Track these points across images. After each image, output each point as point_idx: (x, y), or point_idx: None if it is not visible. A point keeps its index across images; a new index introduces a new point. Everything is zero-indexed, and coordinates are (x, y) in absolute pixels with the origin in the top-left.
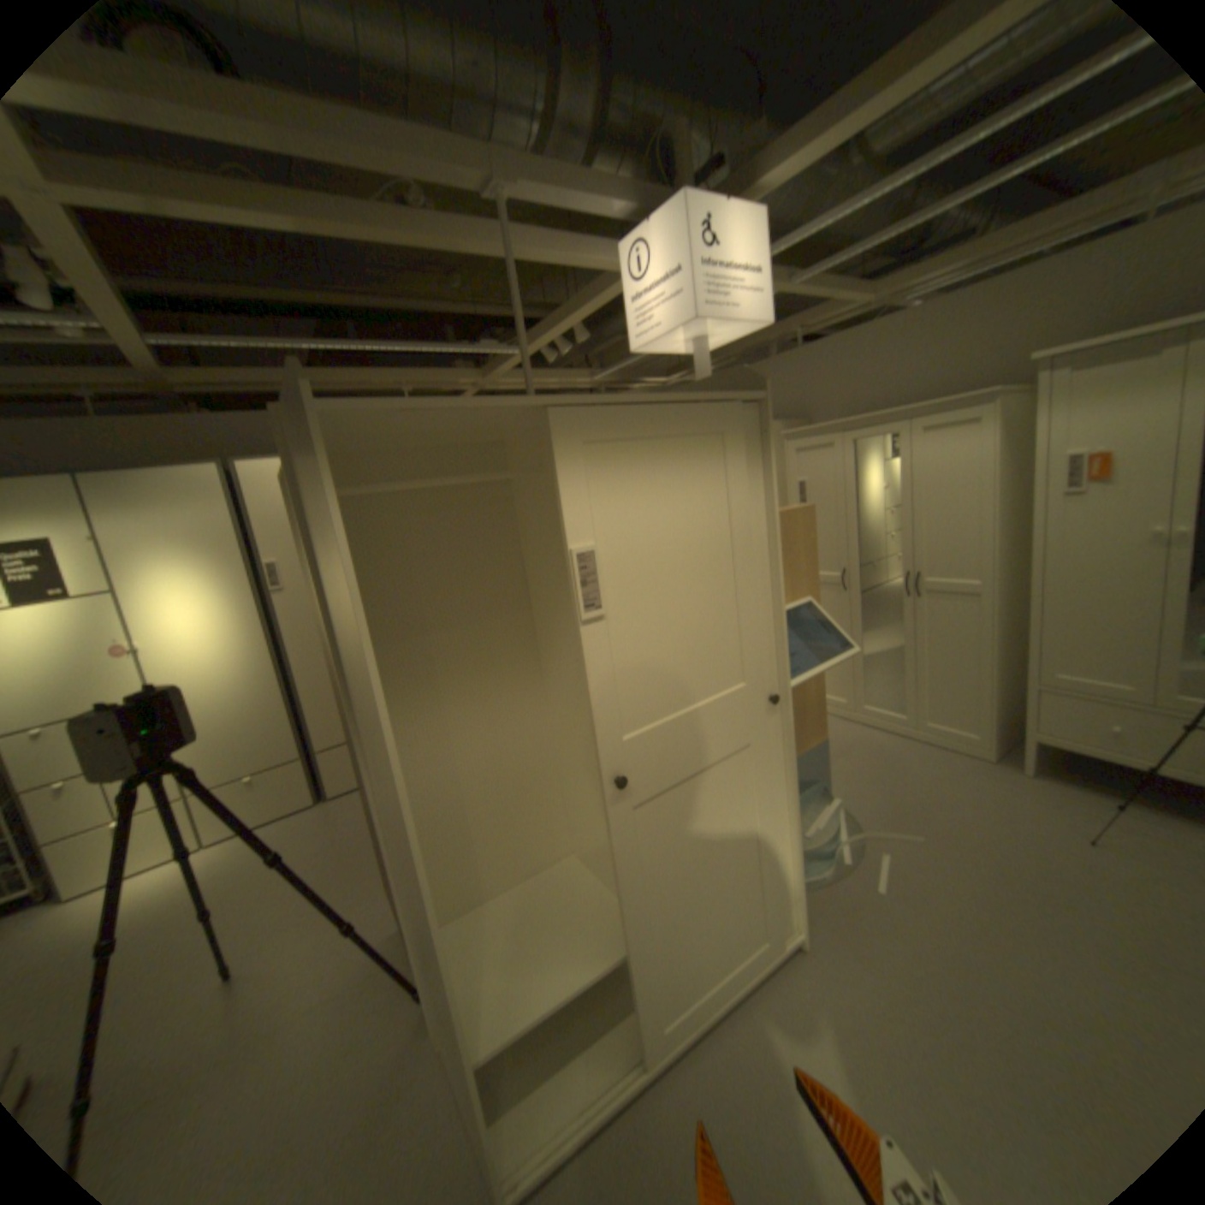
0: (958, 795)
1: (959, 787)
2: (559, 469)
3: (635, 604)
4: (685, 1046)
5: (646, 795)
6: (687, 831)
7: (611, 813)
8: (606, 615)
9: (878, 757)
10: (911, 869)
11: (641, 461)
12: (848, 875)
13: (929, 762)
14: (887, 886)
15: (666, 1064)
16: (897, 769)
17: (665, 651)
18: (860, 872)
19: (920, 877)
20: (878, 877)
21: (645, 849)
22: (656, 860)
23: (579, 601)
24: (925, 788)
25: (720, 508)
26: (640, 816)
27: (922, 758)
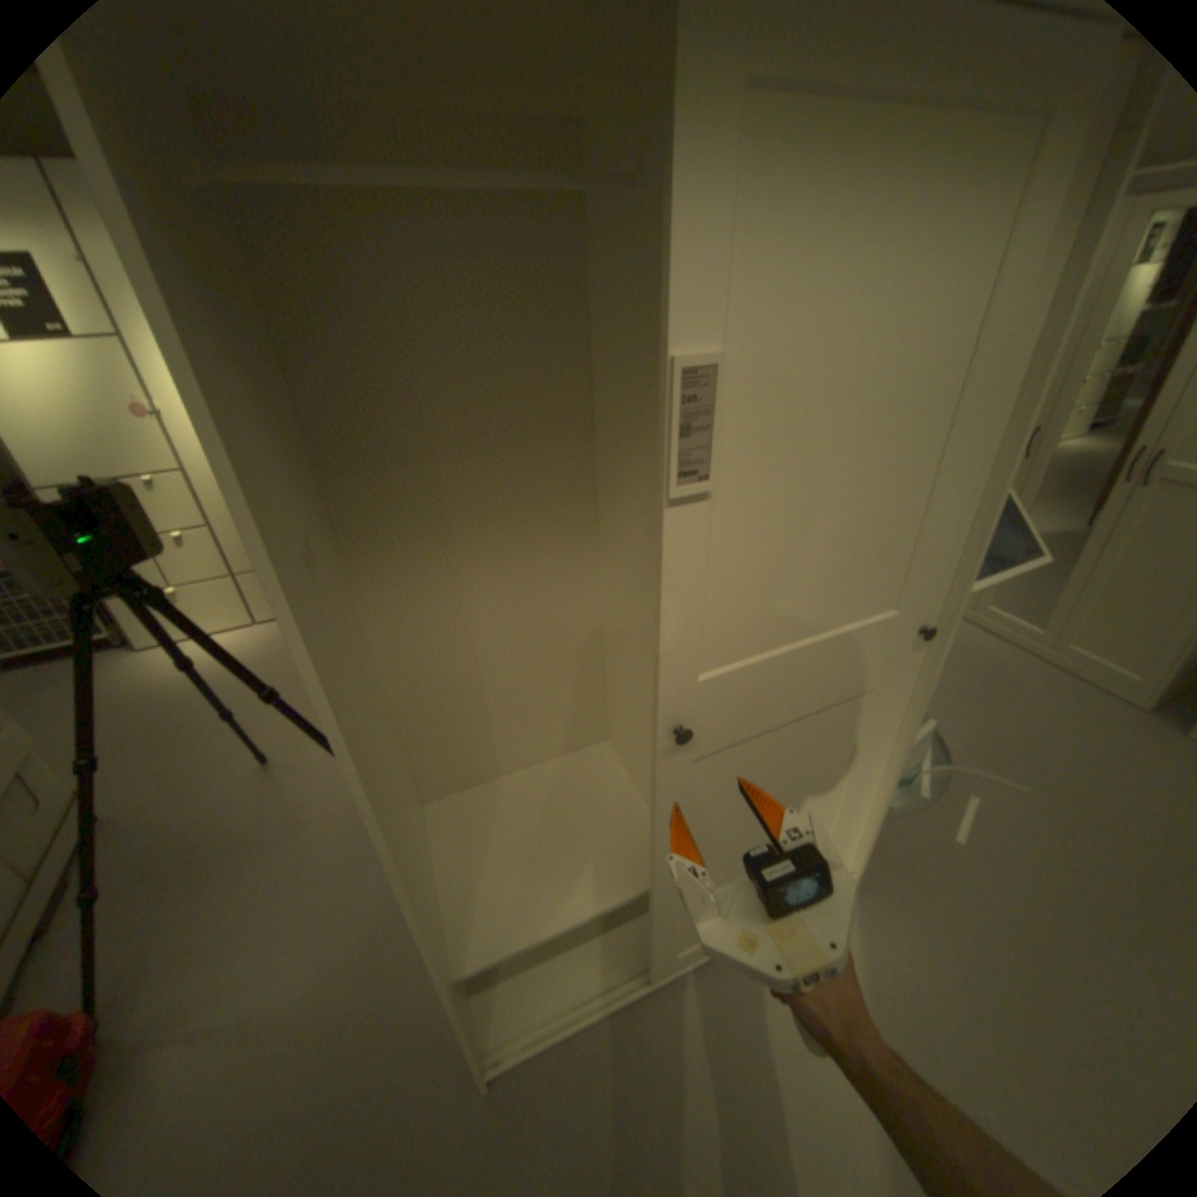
0: (1088, 741)
1: (1091, 732)
2: (679, 148)
3: (766, 472)
4: (697, 967)
5: (715, 746)
6: (757, 779)
7: (661, 766)
8: (714, 489)
9: (991, 671)
10: (1005, 821)
11: (858, 161)
12: (924, 810)
13: (1058, 691)
14: (969, 835)
15: (673, 980)
16: (1012, 692)
17: (793, 553)
18: (938, 810)
19: (1015, 834)
20: (960, 822)
21: (698, 804)
22: (708, 815)
23: (670, 460)
24: (1044, 724)
25: (970, 299)
26: (701, 770)
27: (1050, 683)
